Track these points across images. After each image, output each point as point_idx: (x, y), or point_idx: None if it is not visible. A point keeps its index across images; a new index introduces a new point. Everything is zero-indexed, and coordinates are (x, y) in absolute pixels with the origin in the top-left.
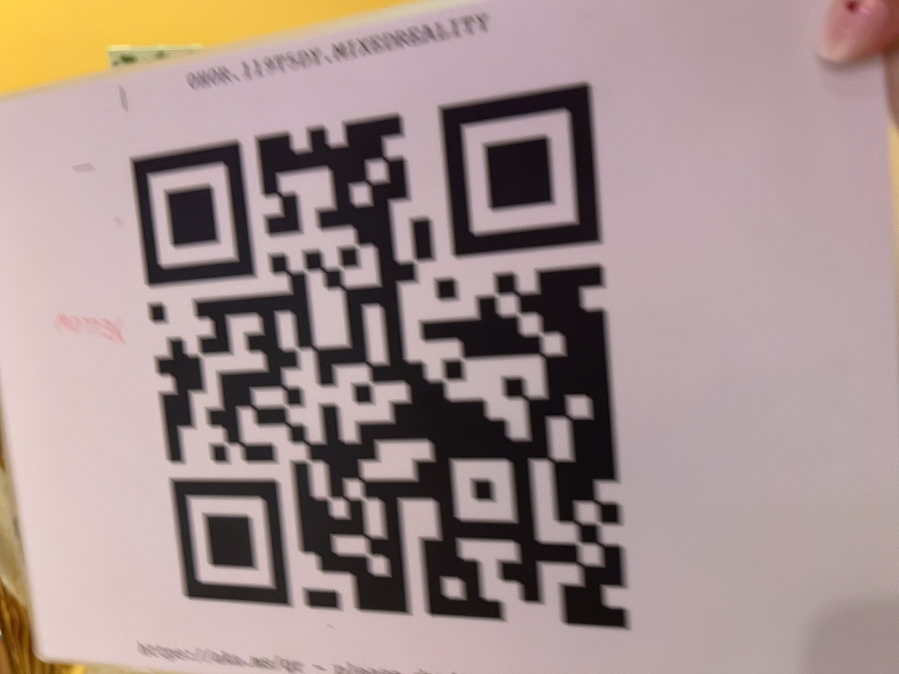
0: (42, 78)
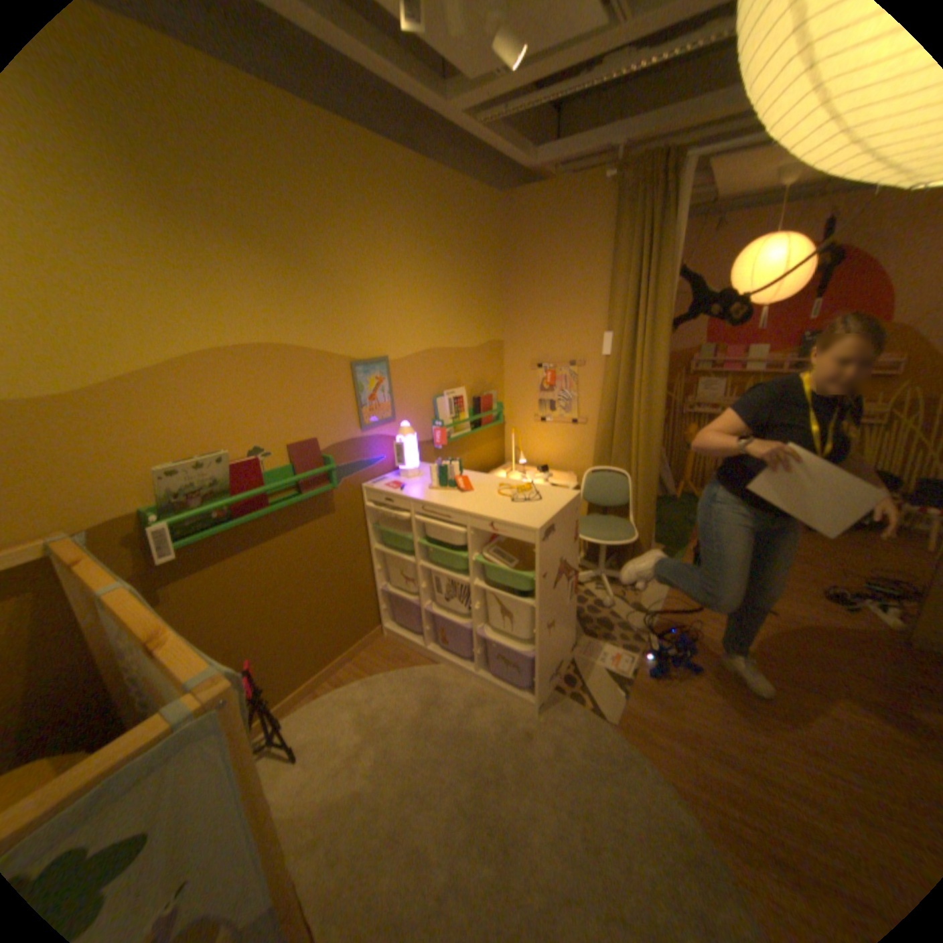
0: (68, 494)
